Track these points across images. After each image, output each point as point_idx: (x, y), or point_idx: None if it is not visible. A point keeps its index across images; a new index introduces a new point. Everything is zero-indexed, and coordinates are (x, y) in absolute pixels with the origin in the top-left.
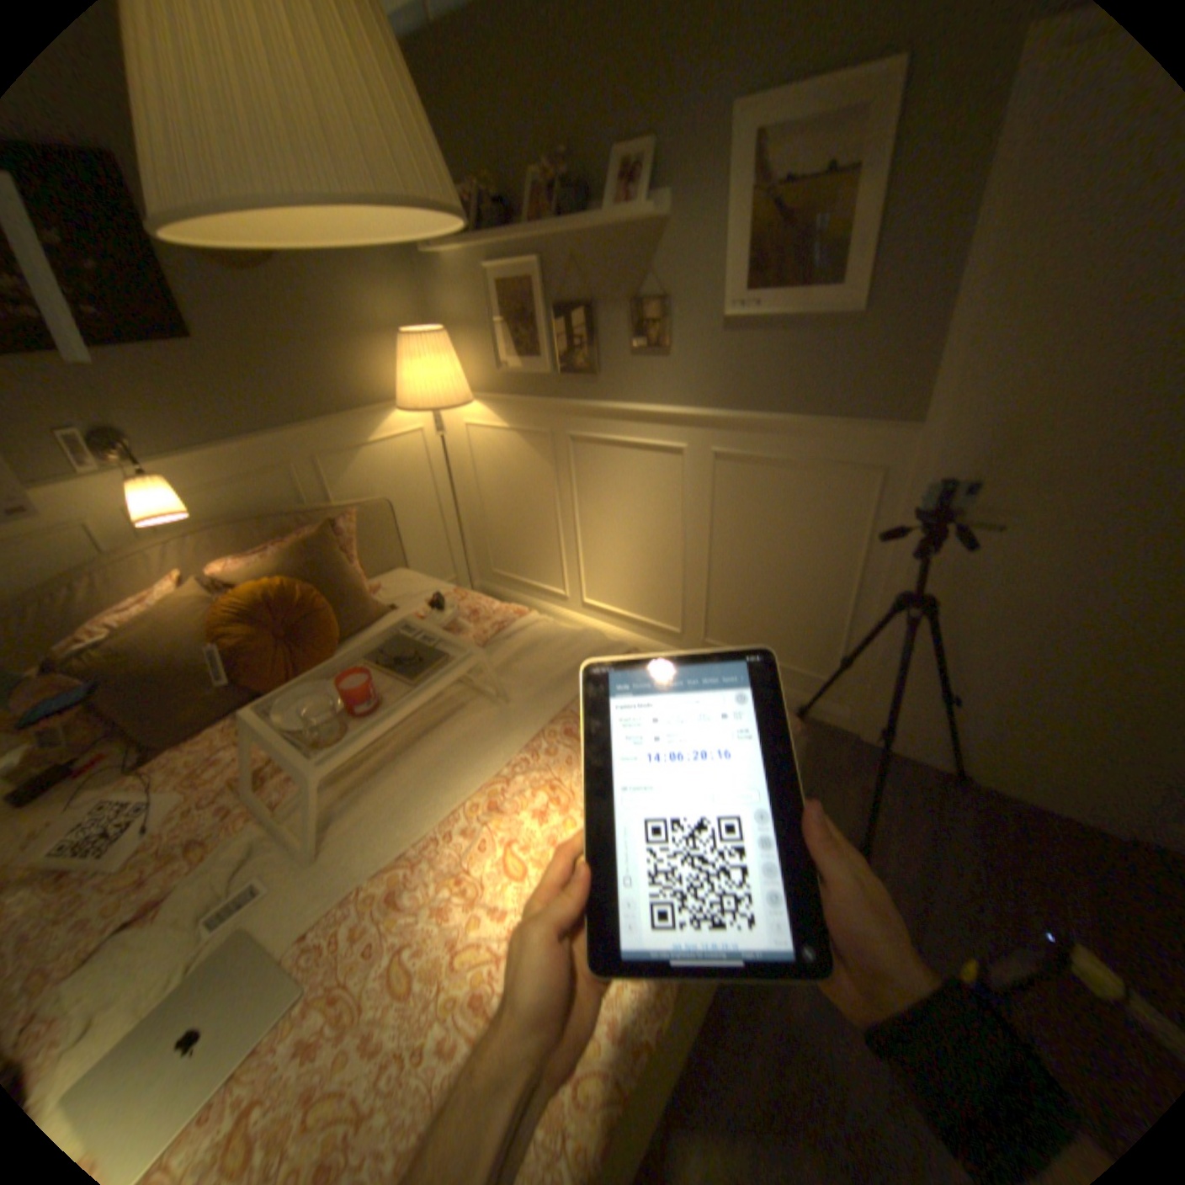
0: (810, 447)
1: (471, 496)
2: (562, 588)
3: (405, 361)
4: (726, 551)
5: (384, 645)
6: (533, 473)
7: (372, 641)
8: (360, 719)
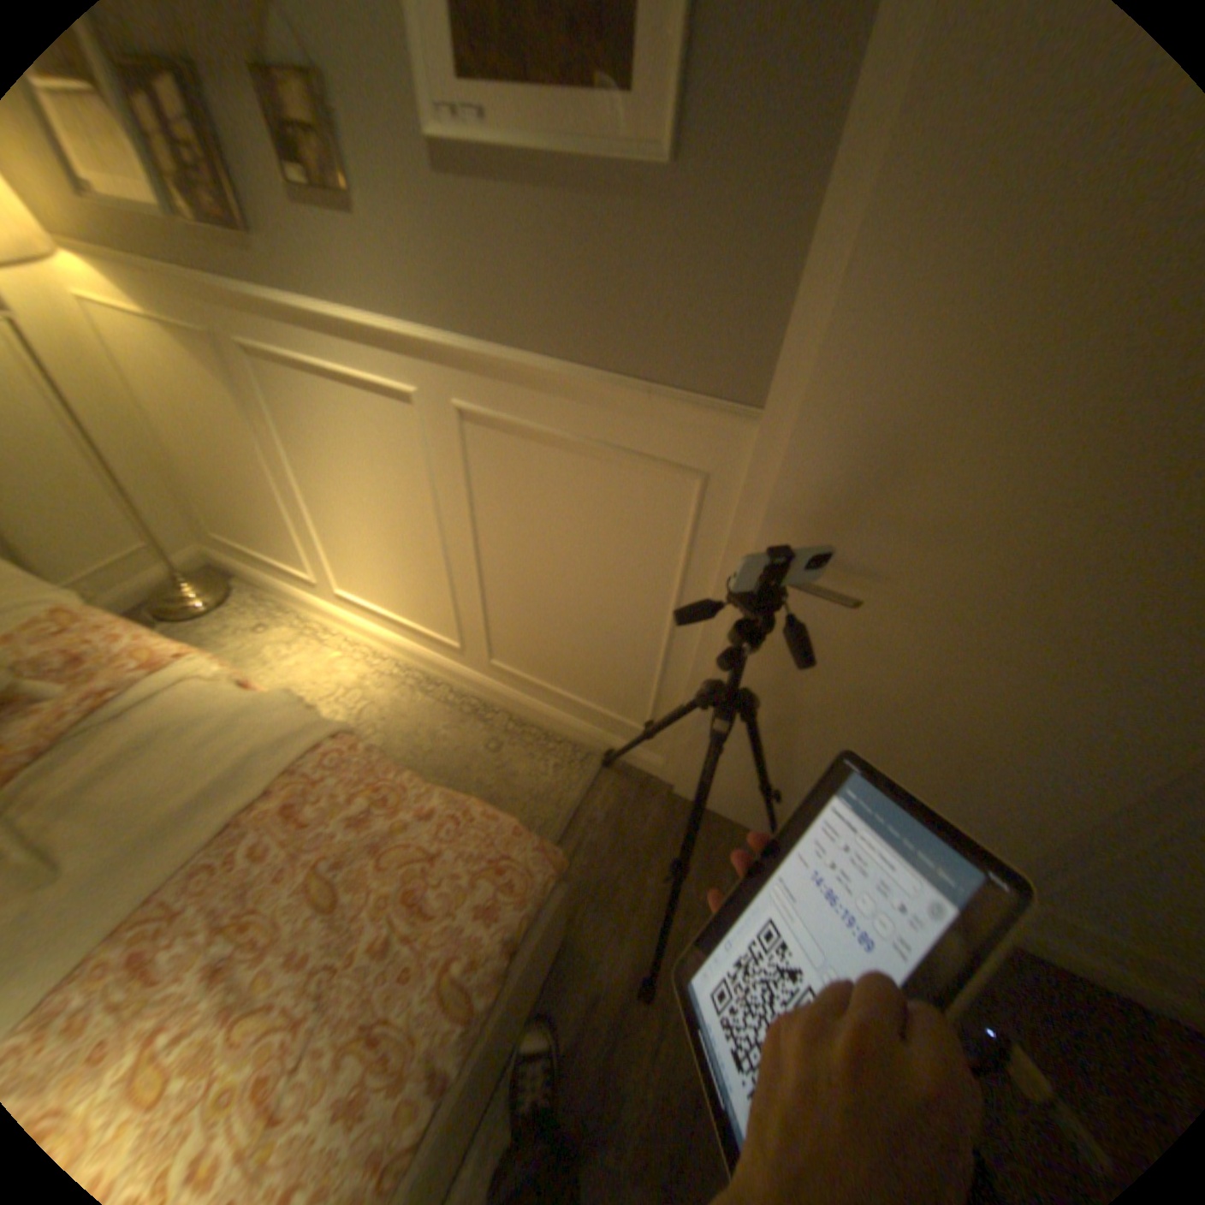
0: (595, 419)
1: (132, 418)
2: (301, 569)
3: None
4: (497, 555)
5: None
6: (205, 395)
7: None
8: None
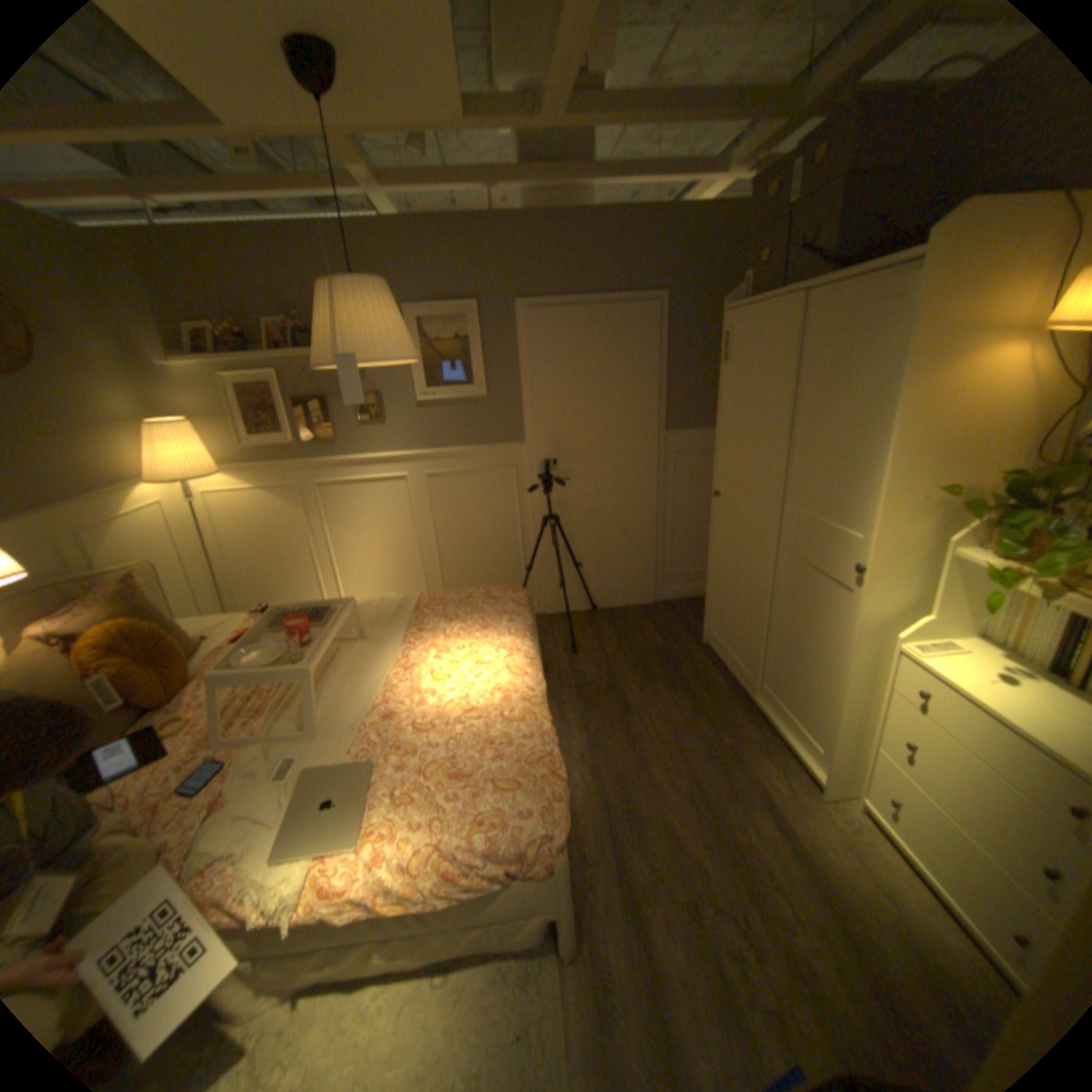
0: (478, 462)
1: (209, 554)
2: None
3: (157, 443)
4: (445, 532)
5: (274, 619)
6: (282, 517)
7: (263, 619)
8: (305, 646)
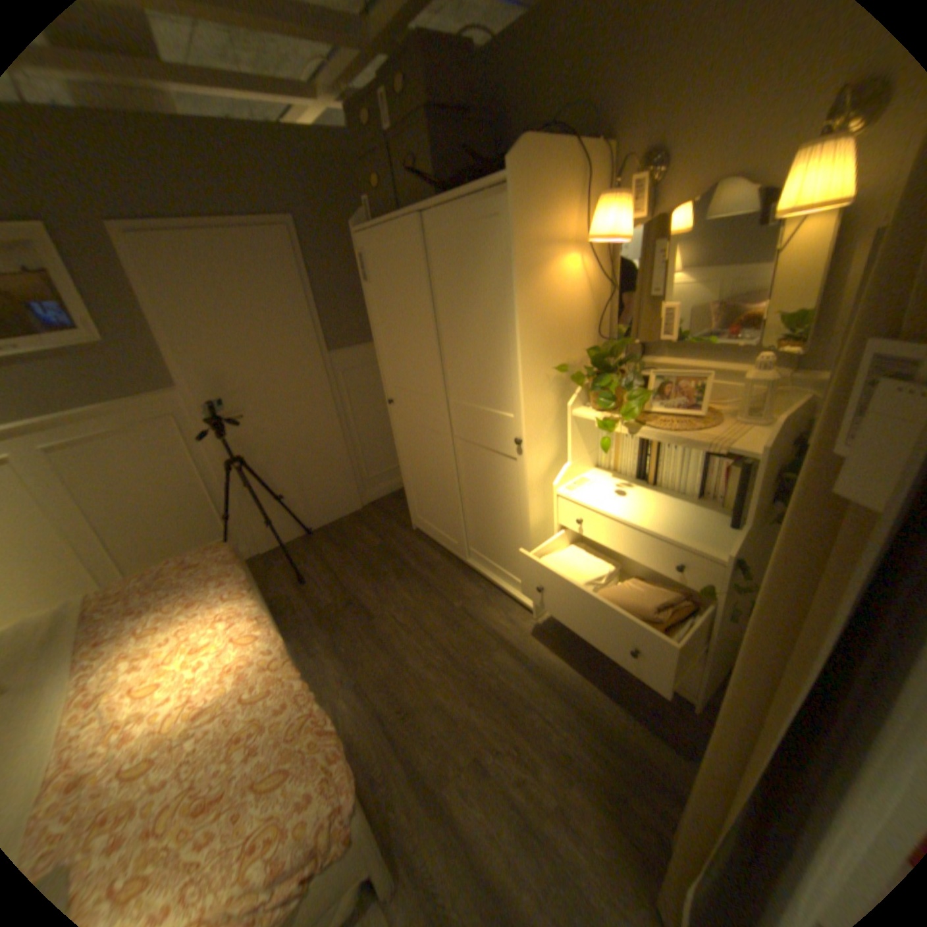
0: (115, 420)
1: None
2: None
3: None
4: (96, 510)
5: None
6: None
7: None
8: None
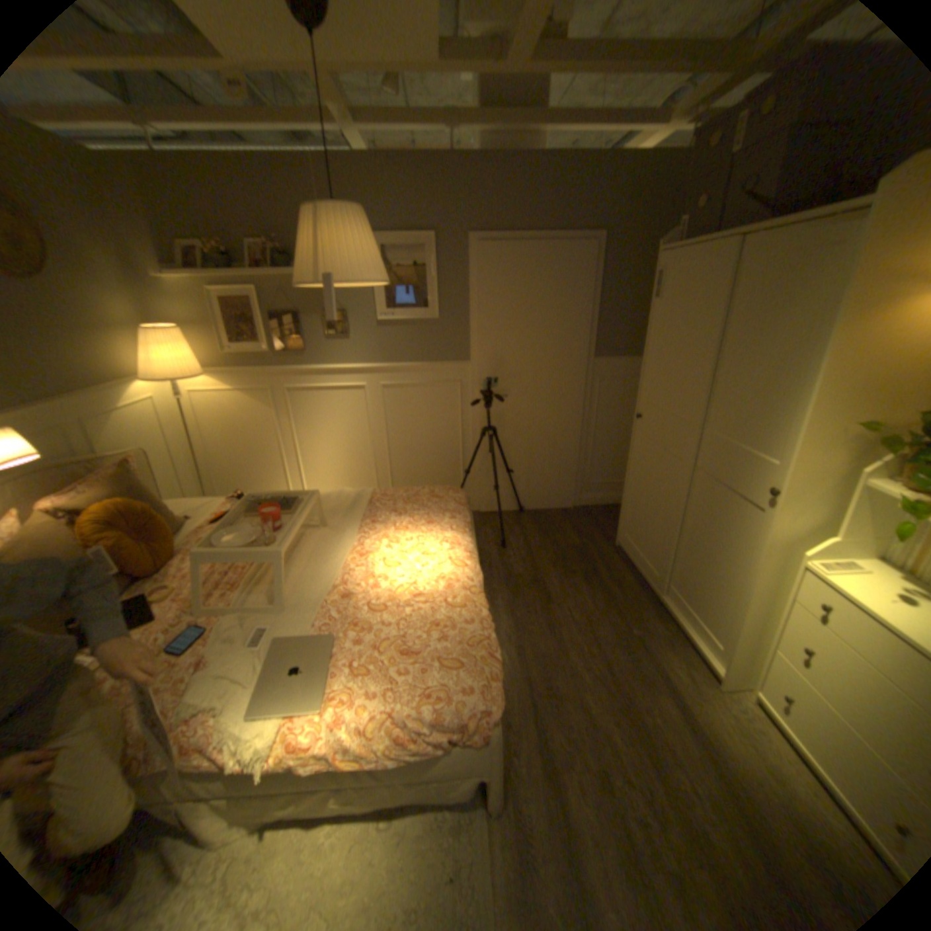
0: (428, 377)
1: (193, 444)
2: None
3: (153, 347)
4: (396, 437)
5: (250, 506)
6: (257, 416)
7: (241, 505)
8: (277, 531)
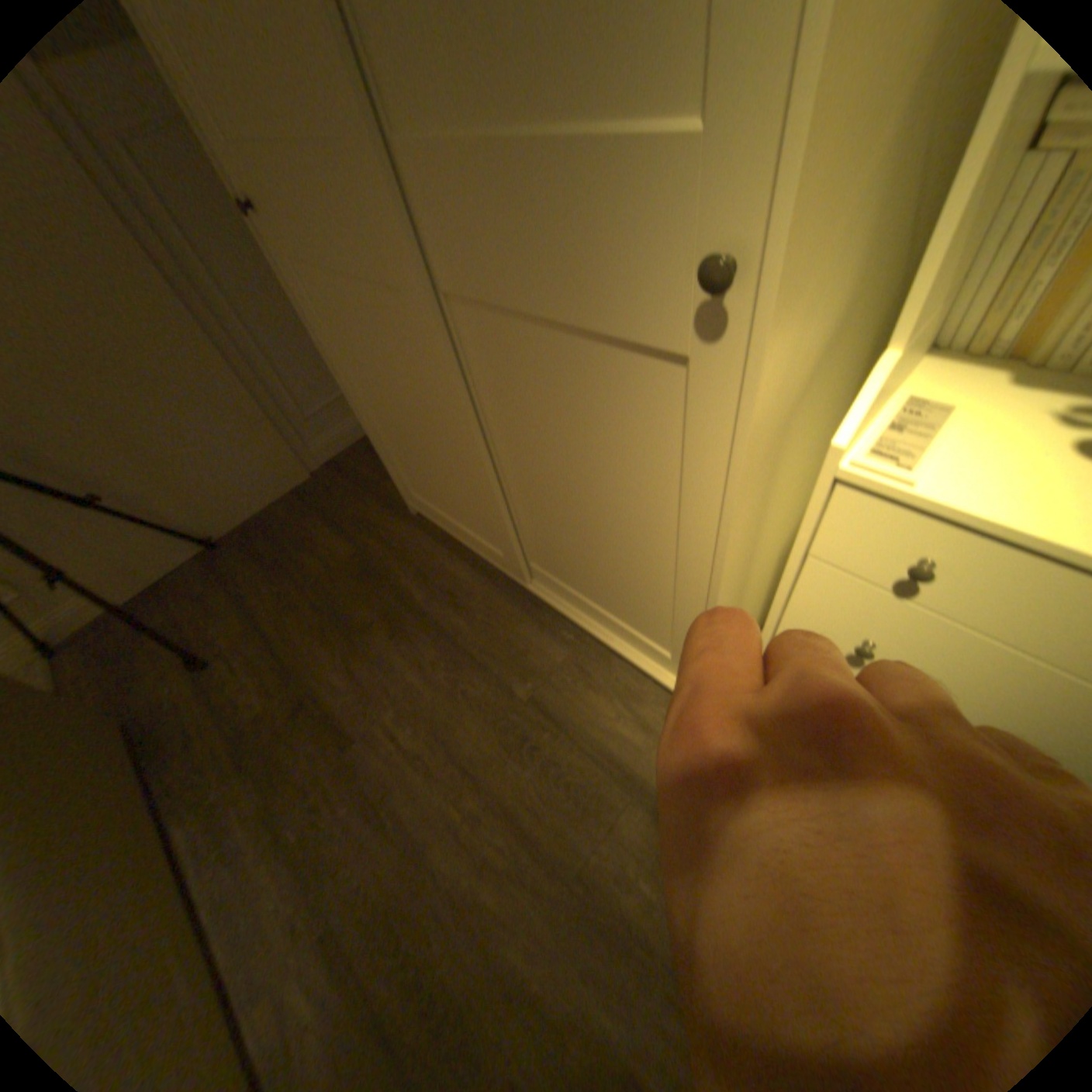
0: None
1: None
2: None
3: None
4: None
5: None
6: None
7: None
8: None
